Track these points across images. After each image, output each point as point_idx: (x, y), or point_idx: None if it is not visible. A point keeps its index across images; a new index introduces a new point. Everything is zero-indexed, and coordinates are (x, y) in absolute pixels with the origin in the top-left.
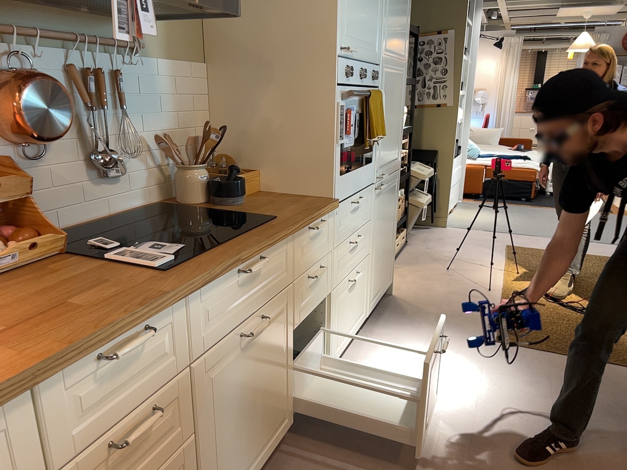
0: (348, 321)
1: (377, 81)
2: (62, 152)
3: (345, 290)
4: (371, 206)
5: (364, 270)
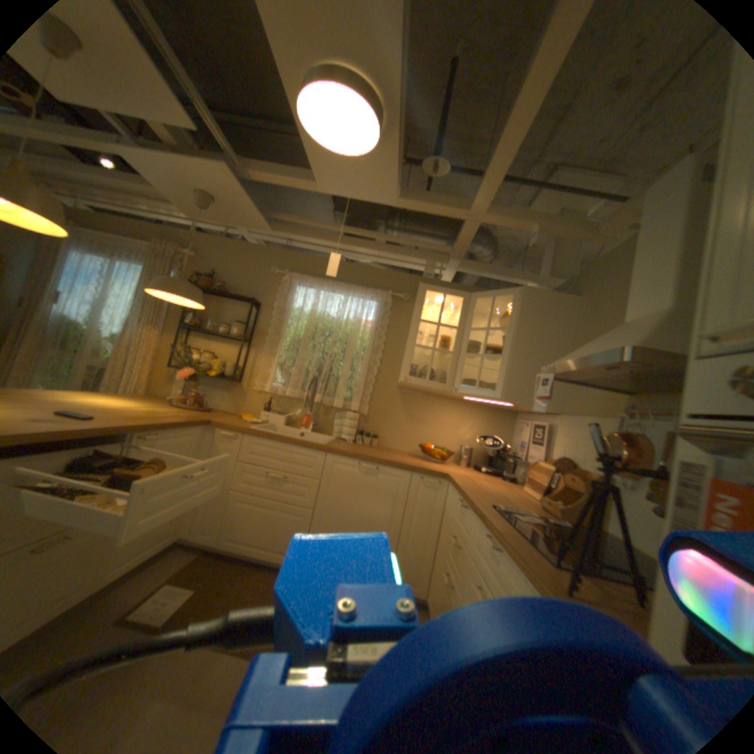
0: None
1: None
2: (650, 494)
3: None
4: None
5: None
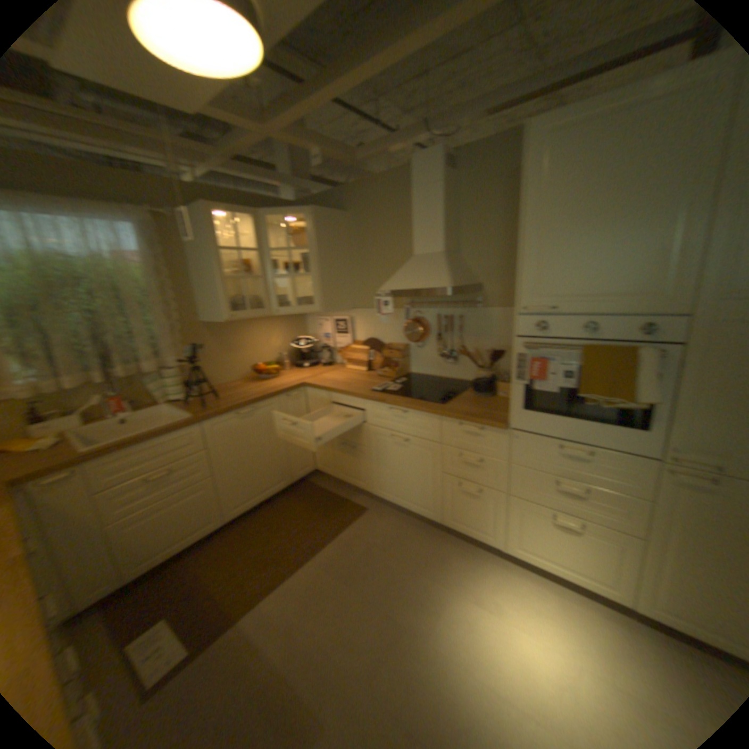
0: (556, 556)
1: (674, 333)
2: (431, 346)
3: (546, 519)
4: (647, 484)
5: (621, 546)
